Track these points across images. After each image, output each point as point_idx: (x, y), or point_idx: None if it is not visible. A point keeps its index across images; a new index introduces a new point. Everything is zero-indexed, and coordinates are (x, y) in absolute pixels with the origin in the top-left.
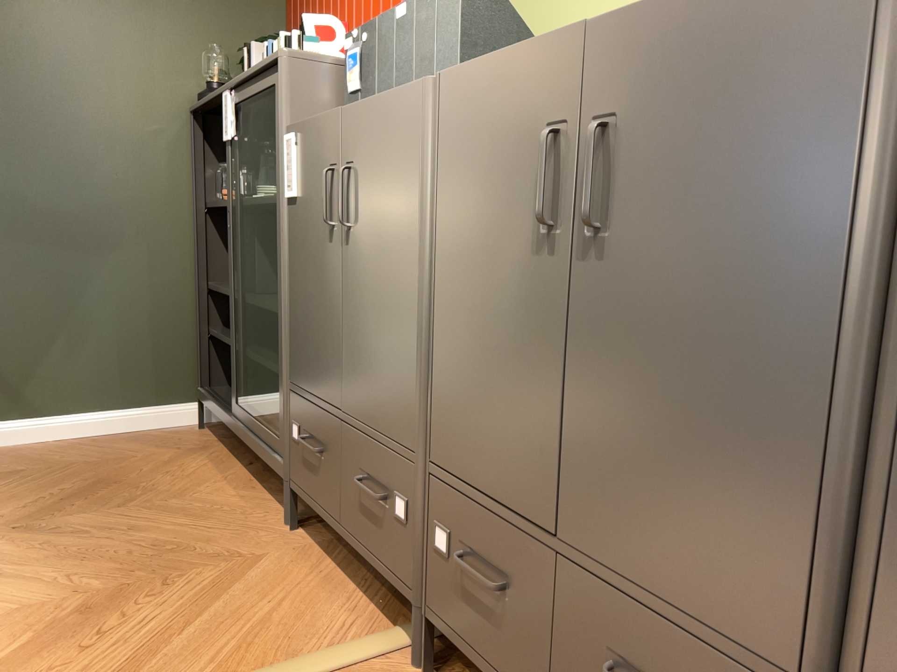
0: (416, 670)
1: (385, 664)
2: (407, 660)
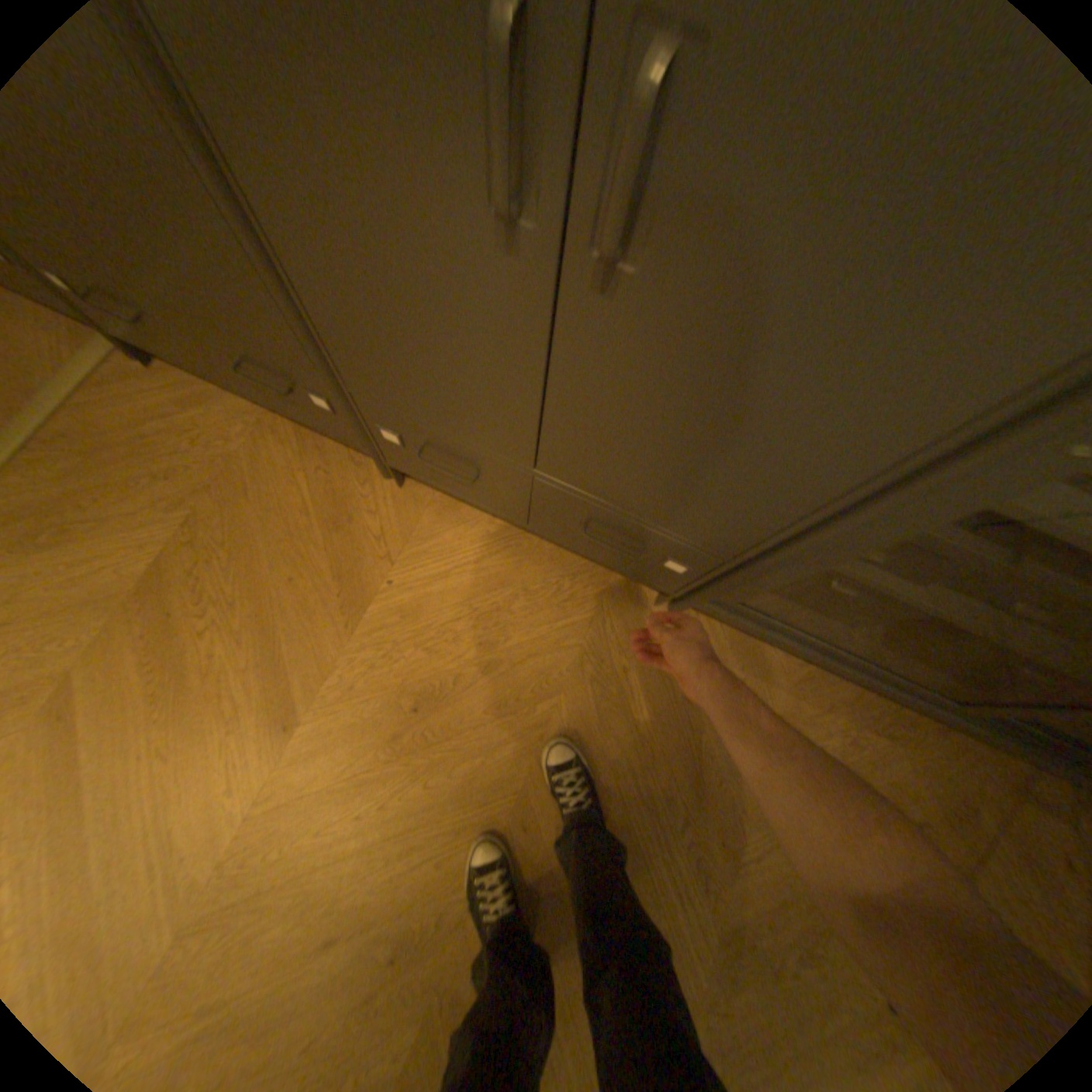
0: (137, 365)
1: (112, 369)
2: (127, 358)
